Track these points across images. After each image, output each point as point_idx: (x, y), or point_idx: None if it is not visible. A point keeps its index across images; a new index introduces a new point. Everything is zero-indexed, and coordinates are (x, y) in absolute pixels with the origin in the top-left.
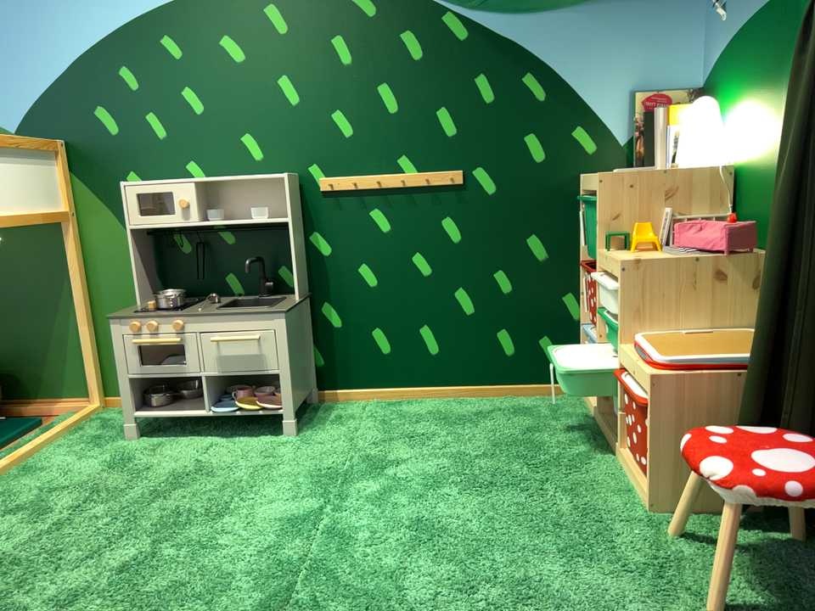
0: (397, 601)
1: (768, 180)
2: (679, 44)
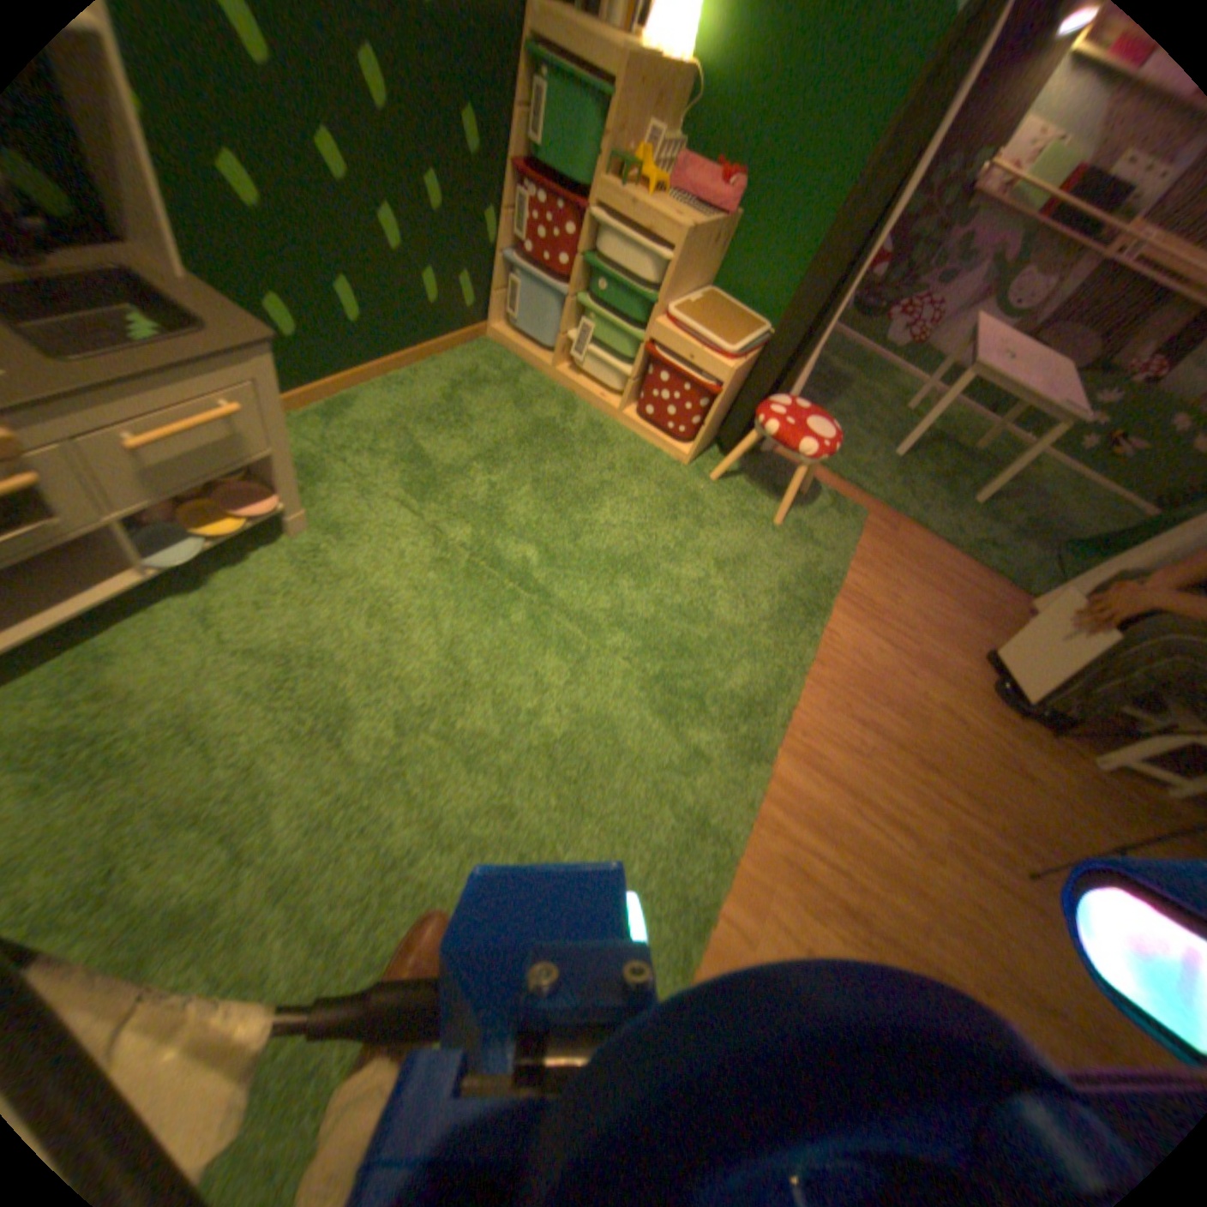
0: (687, 625)
1: (746, 118)
2: None
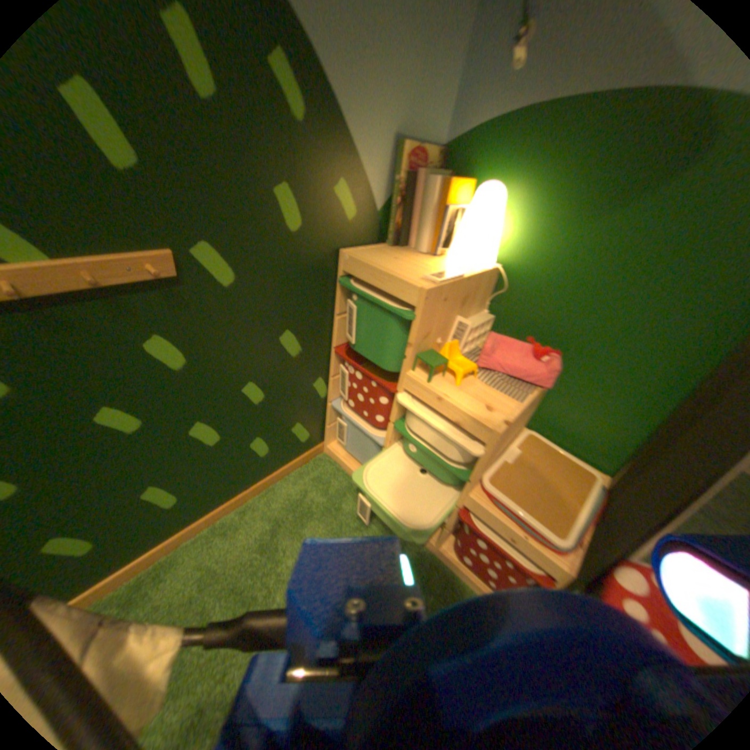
0: None
1: (557, 301)
2: (445, 72)
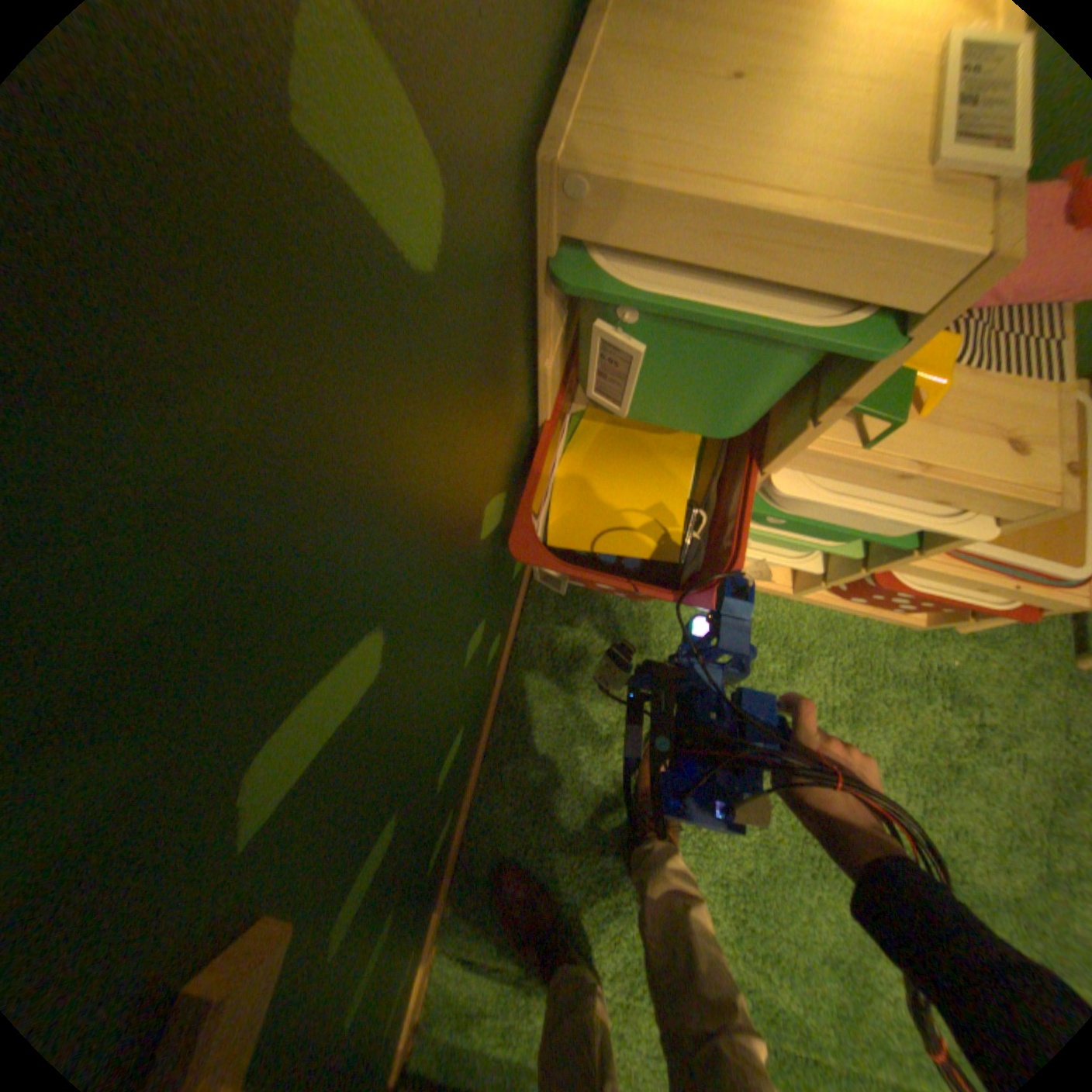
0: None
1: None
2: None
